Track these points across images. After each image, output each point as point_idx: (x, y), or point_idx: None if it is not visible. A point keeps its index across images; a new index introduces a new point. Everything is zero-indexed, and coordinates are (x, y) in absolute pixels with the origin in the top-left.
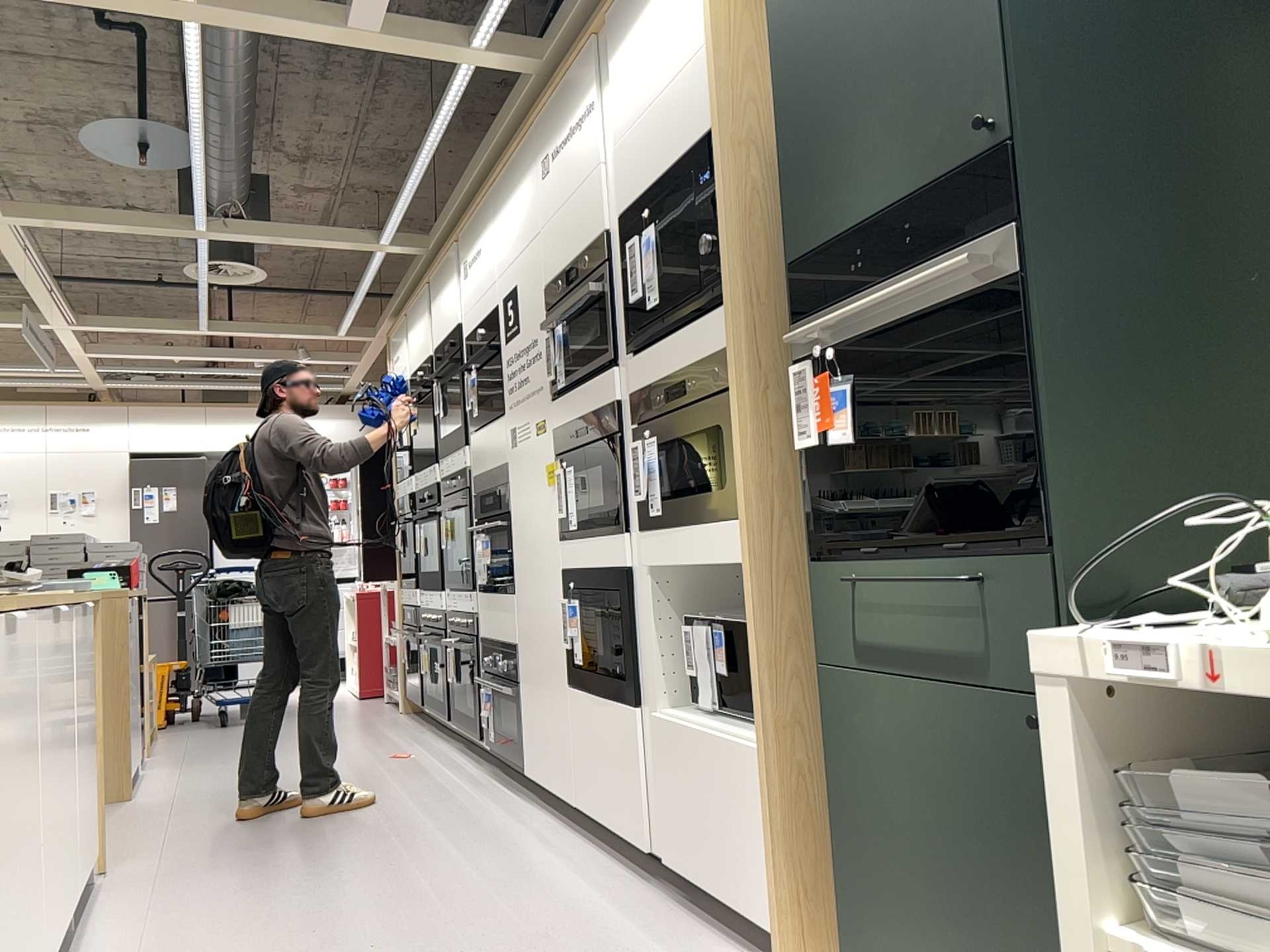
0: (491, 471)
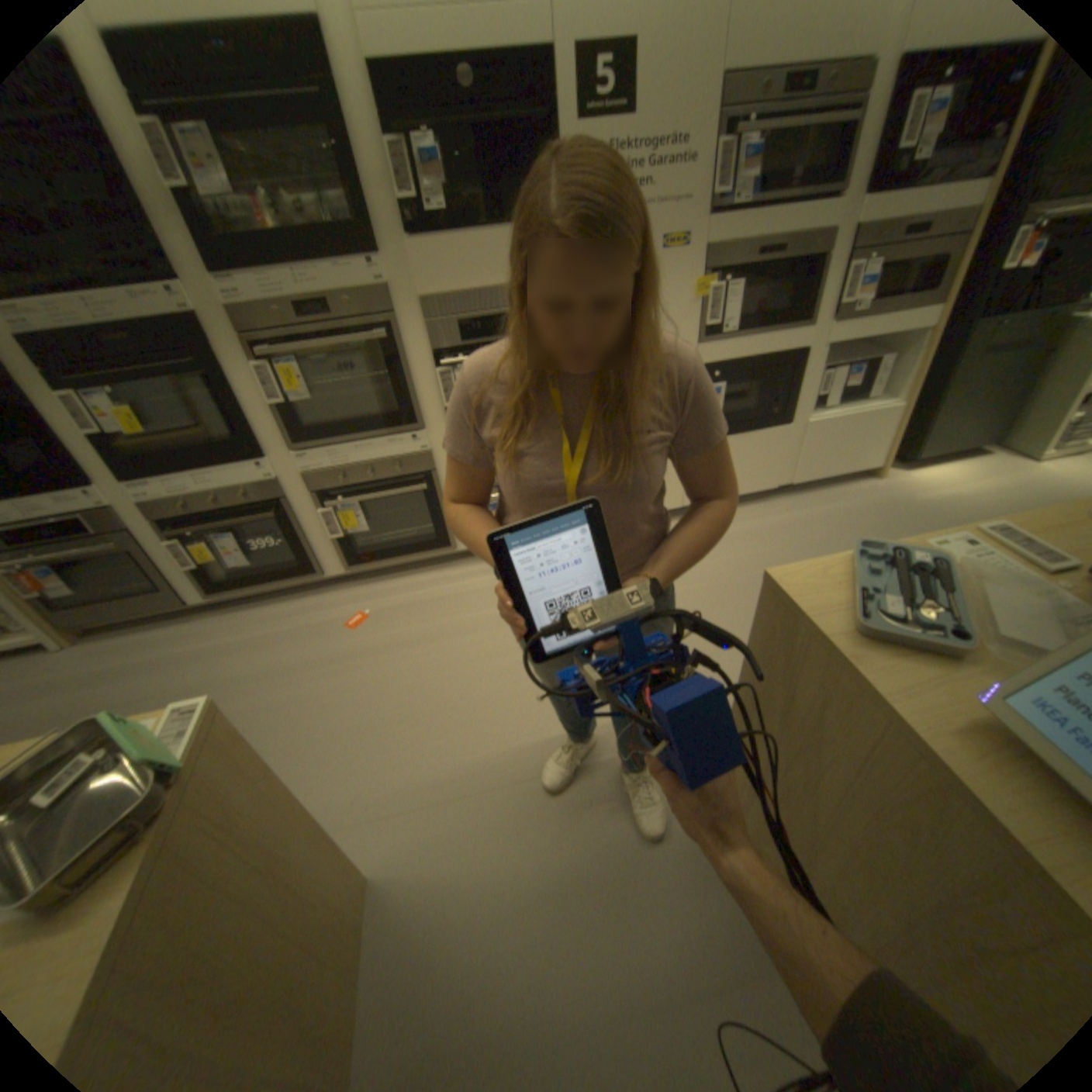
0: (475, 289)
